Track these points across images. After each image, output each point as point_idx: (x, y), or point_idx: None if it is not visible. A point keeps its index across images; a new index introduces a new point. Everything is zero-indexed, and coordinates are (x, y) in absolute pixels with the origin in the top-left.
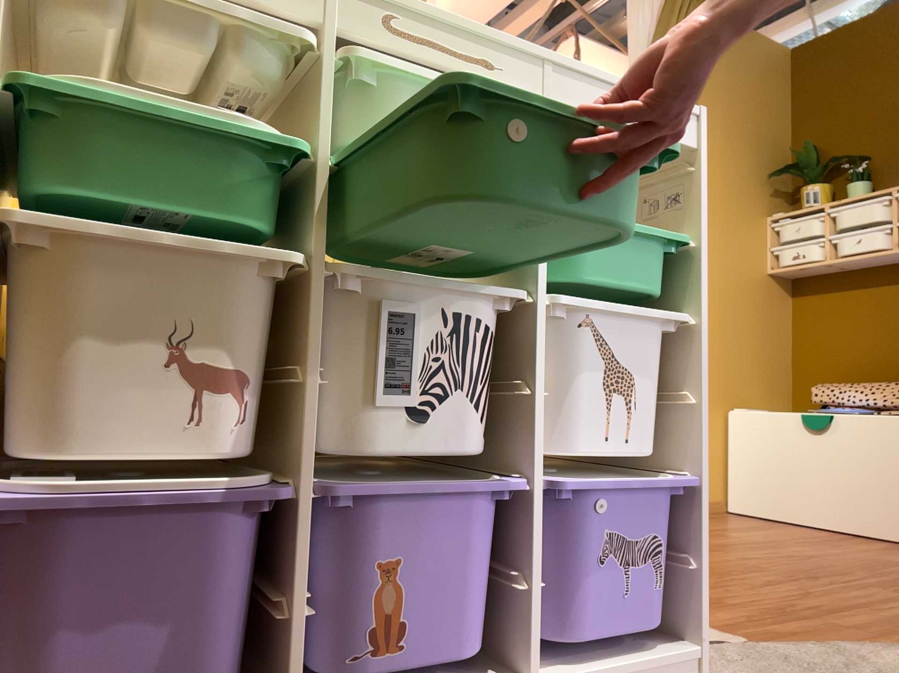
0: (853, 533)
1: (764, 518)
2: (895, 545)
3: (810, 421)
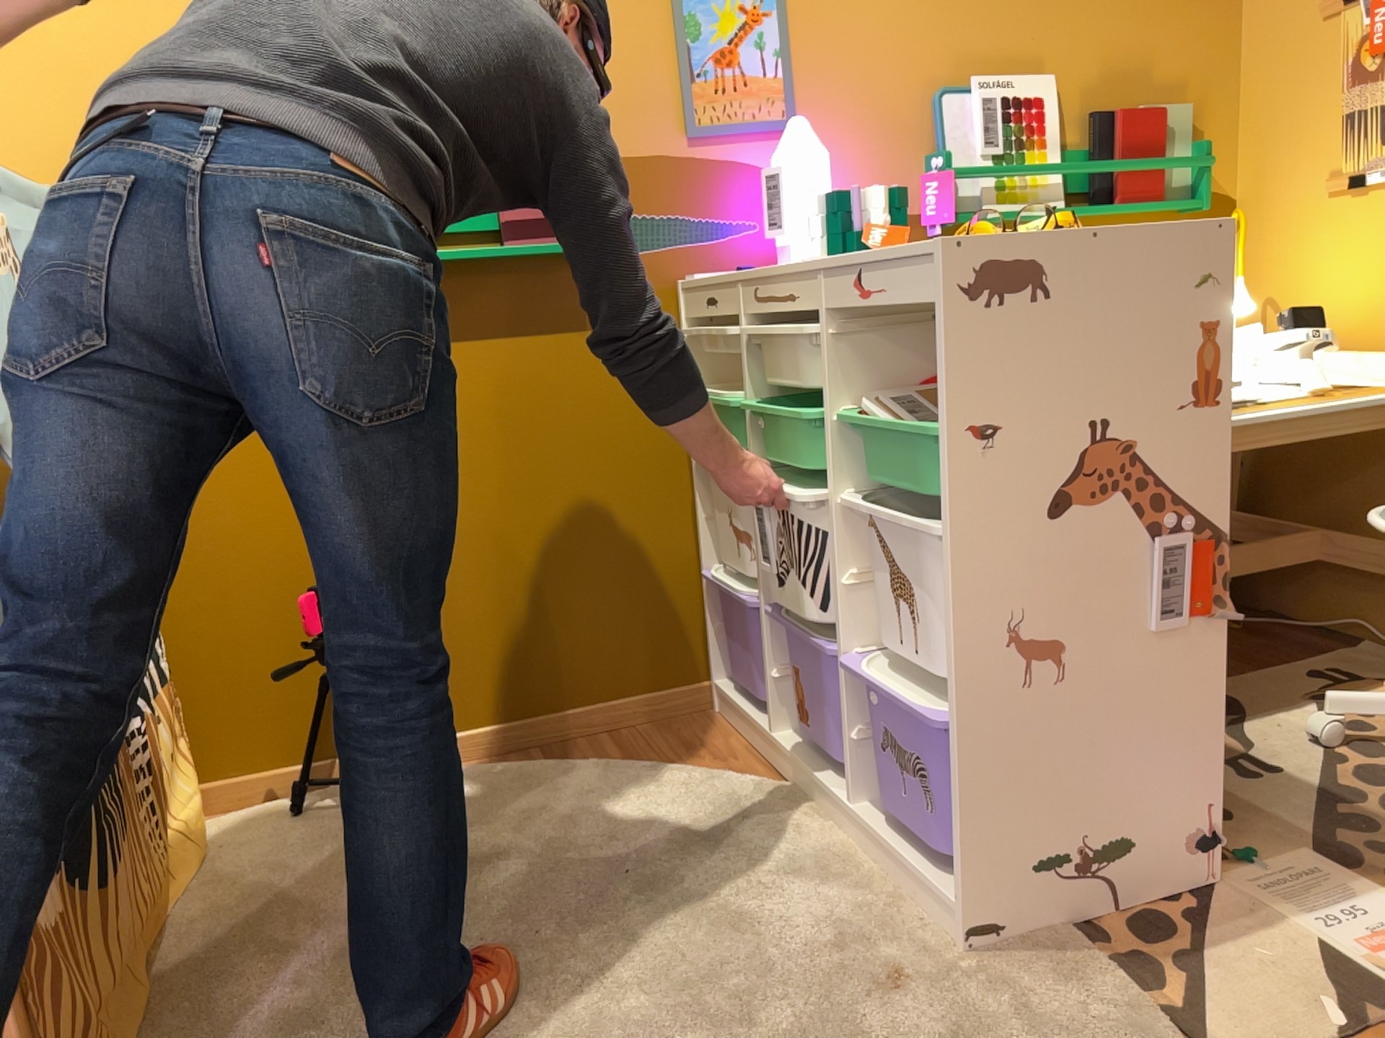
0: None
1: None
2: None
3: None
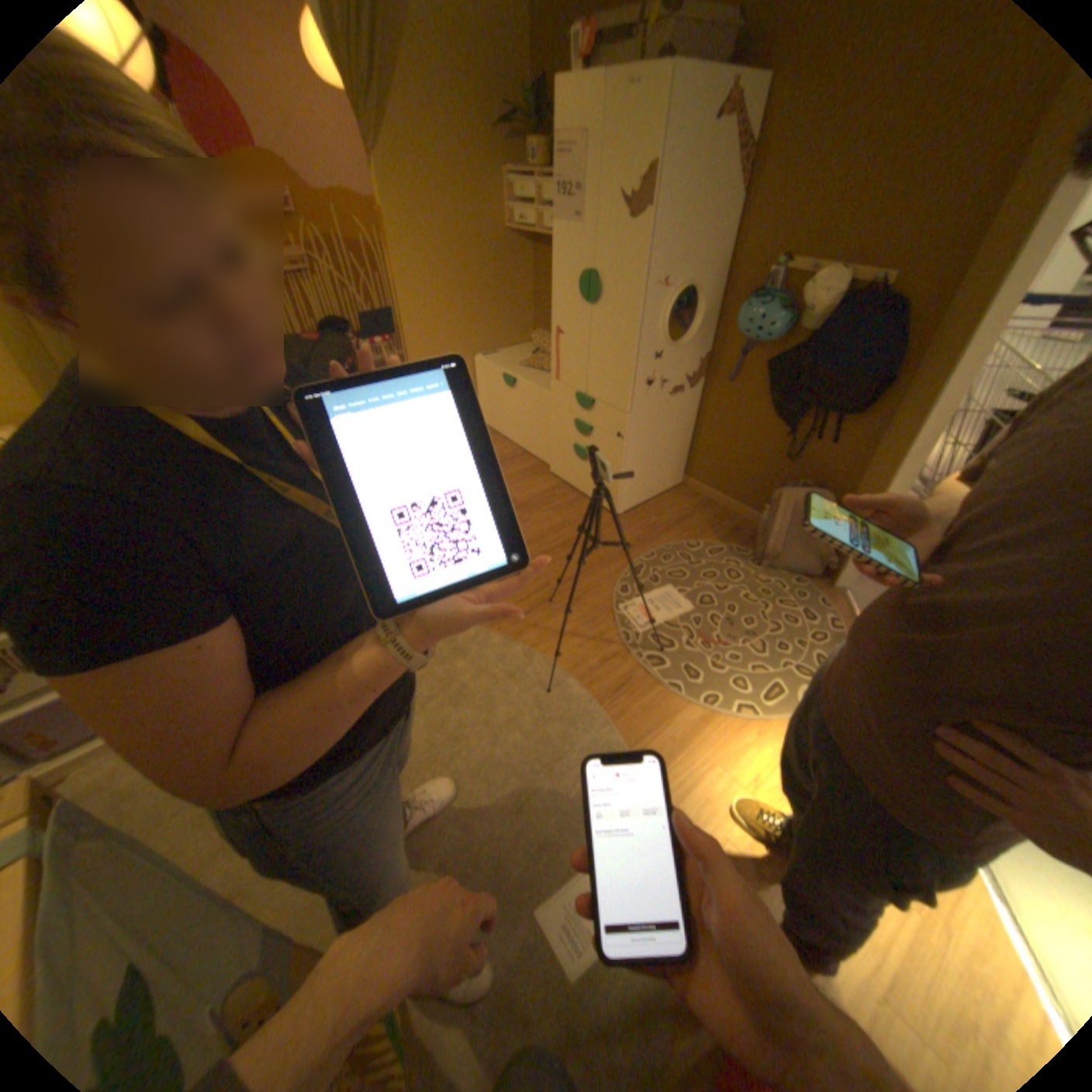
0: (527, 454)
1: (495, 434)
2: (536, 470)
3: (508, 384)
